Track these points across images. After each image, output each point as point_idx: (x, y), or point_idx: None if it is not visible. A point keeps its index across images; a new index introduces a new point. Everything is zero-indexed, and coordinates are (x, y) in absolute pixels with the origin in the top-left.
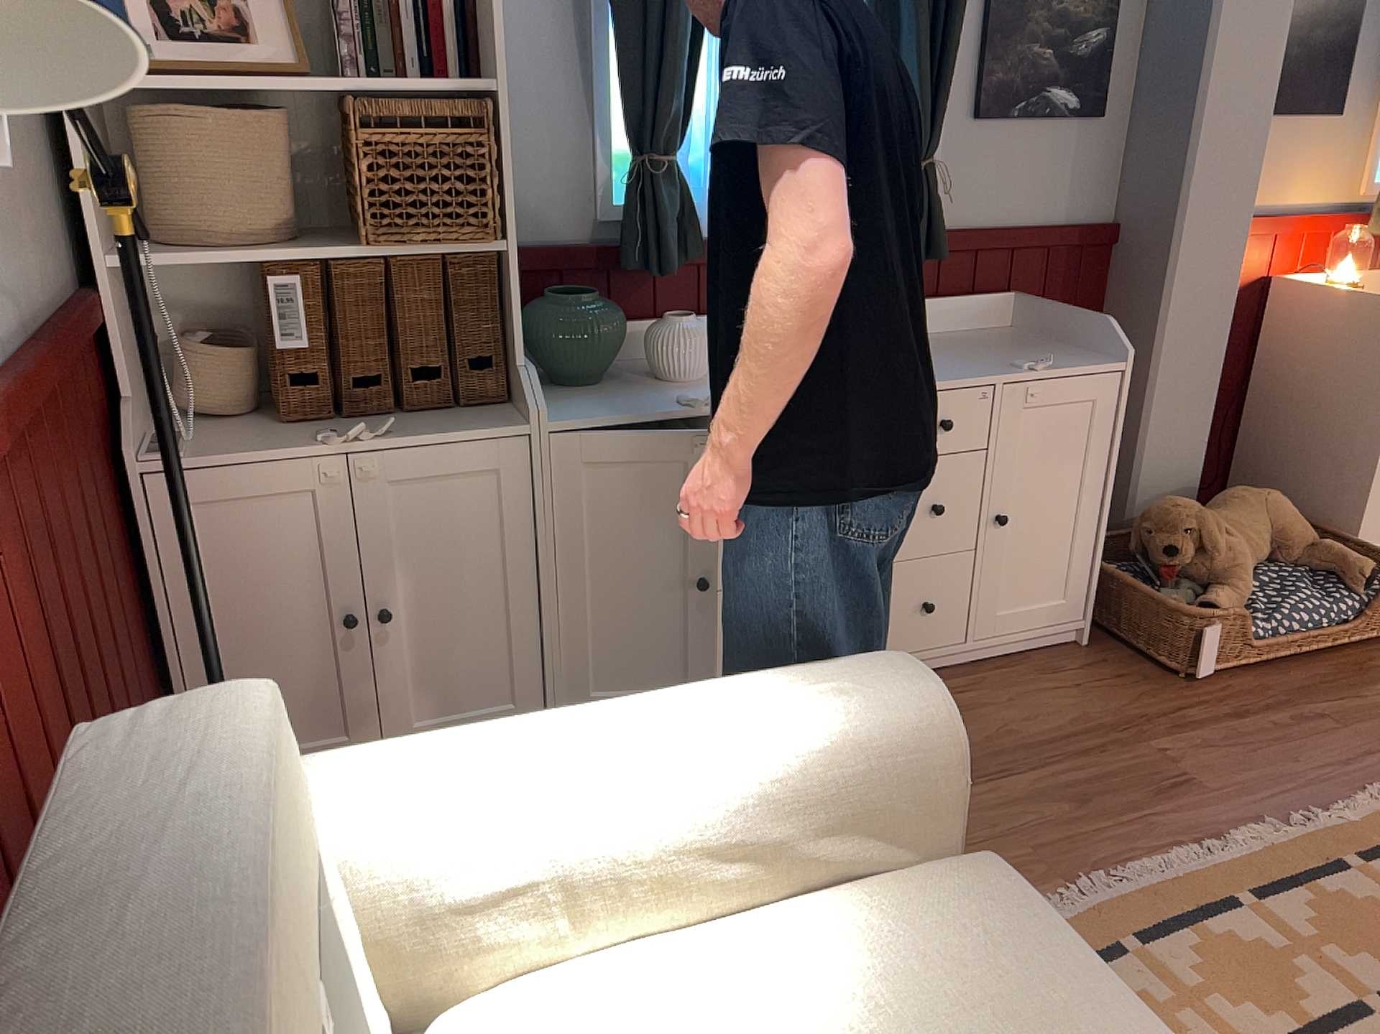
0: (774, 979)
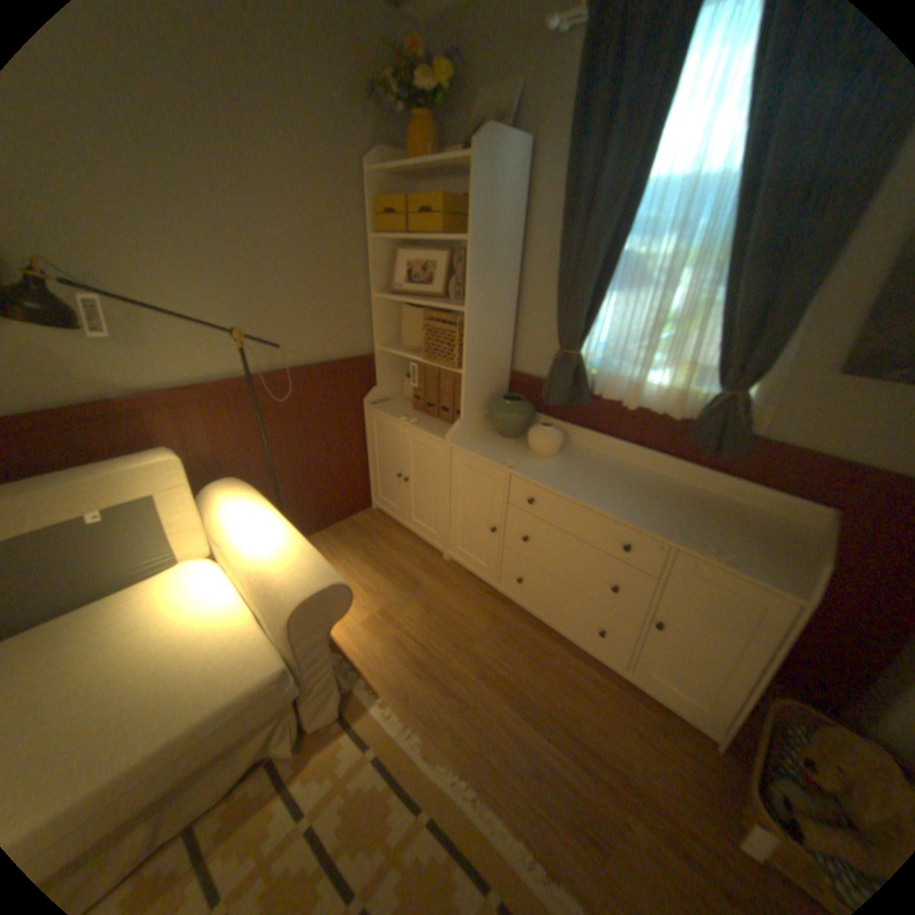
0: (210, 620)
